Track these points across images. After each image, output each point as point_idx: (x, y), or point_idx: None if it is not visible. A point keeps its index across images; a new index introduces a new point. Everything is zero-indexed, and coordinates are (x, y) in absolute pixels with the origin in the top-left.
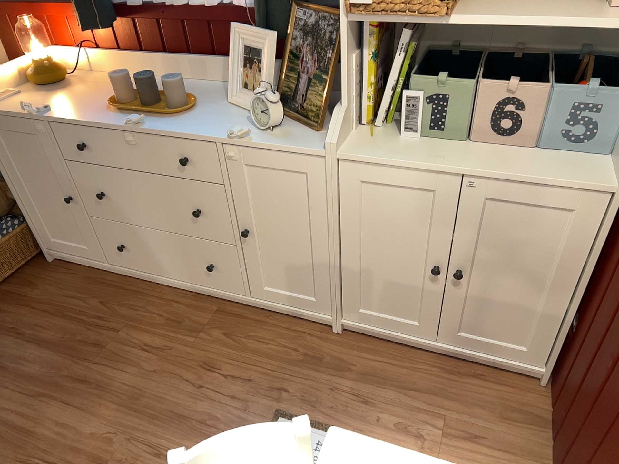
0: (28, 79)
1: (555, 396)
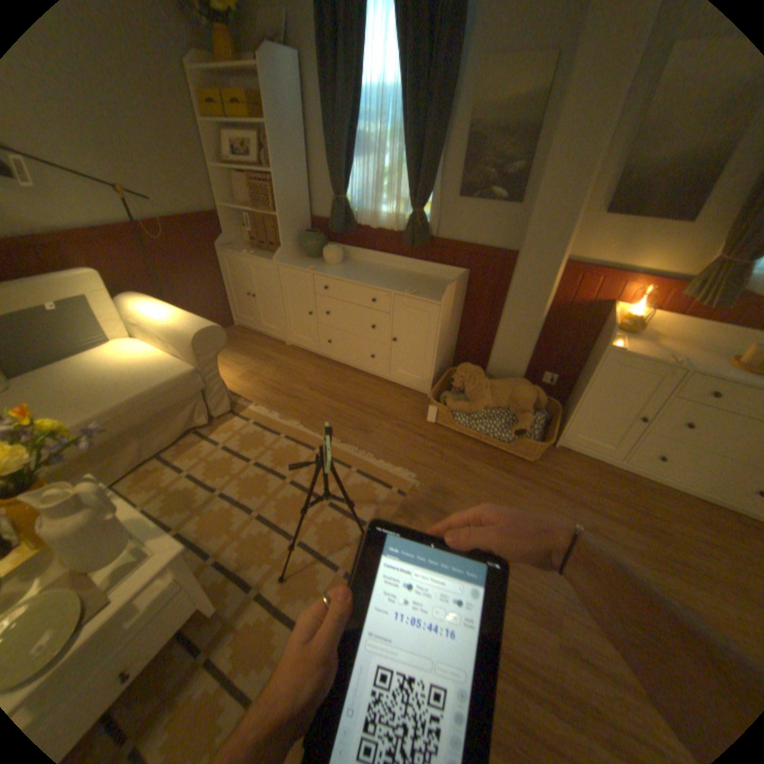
0: (625, 328)
1: None
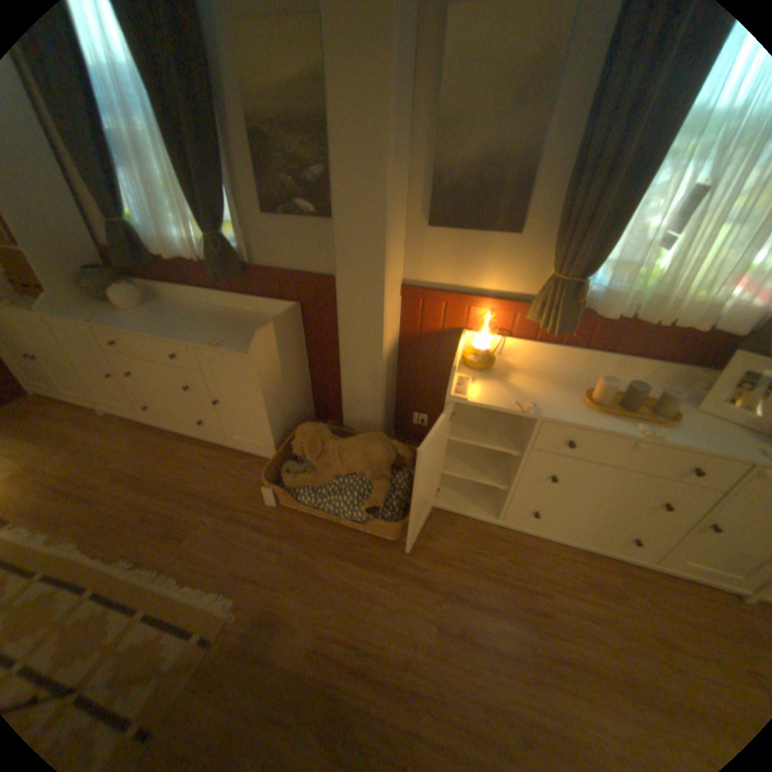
0: (471, 365)
1: None
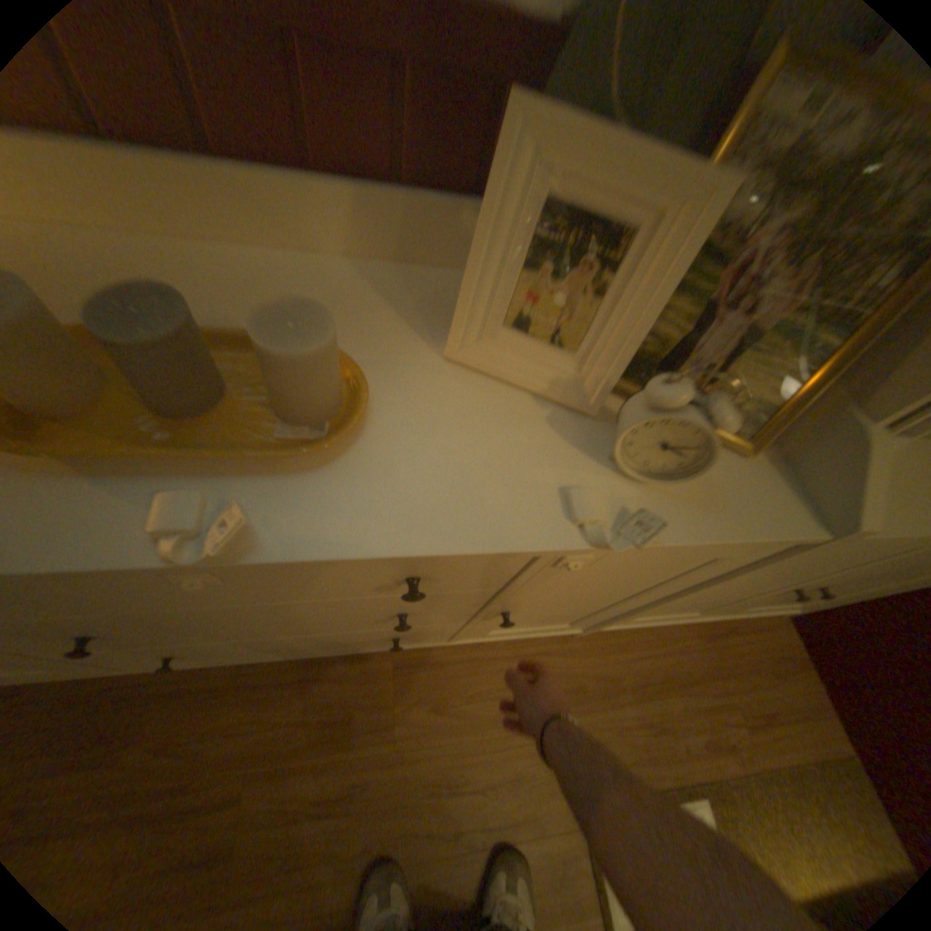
0: None
1: (810, 637)
